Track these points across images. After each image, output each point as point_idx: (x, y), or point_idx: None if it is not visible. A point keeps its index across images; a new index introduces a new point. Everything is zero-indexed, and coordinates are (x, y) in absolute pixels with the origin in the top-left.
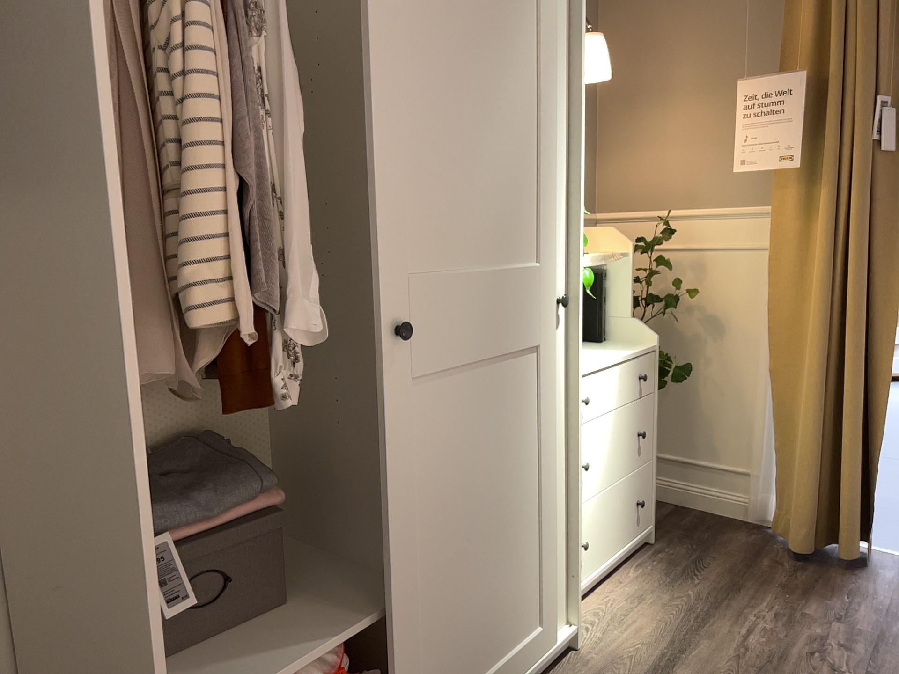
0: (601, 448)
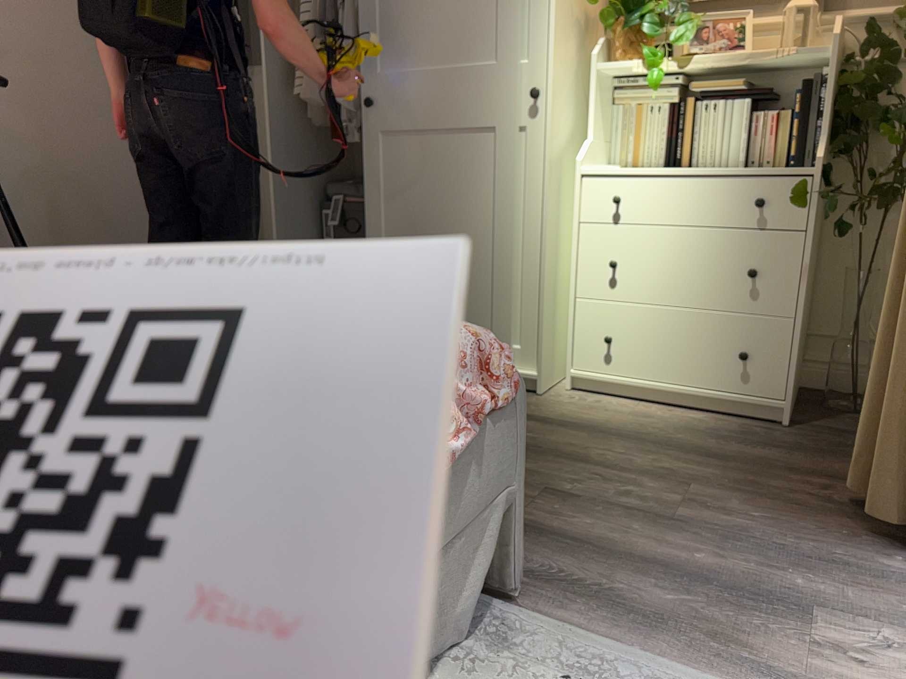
0: (653, 258)
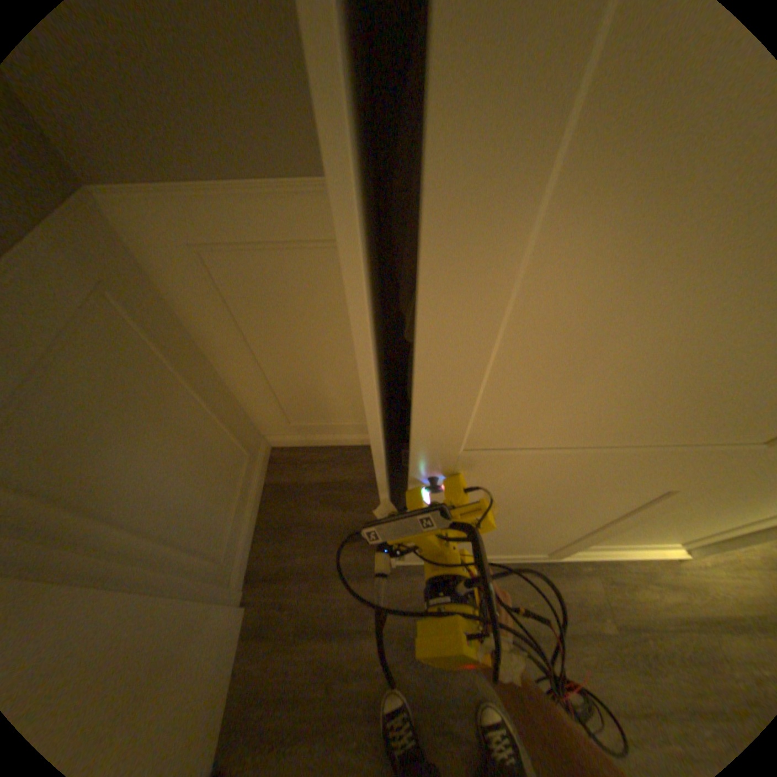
0: None
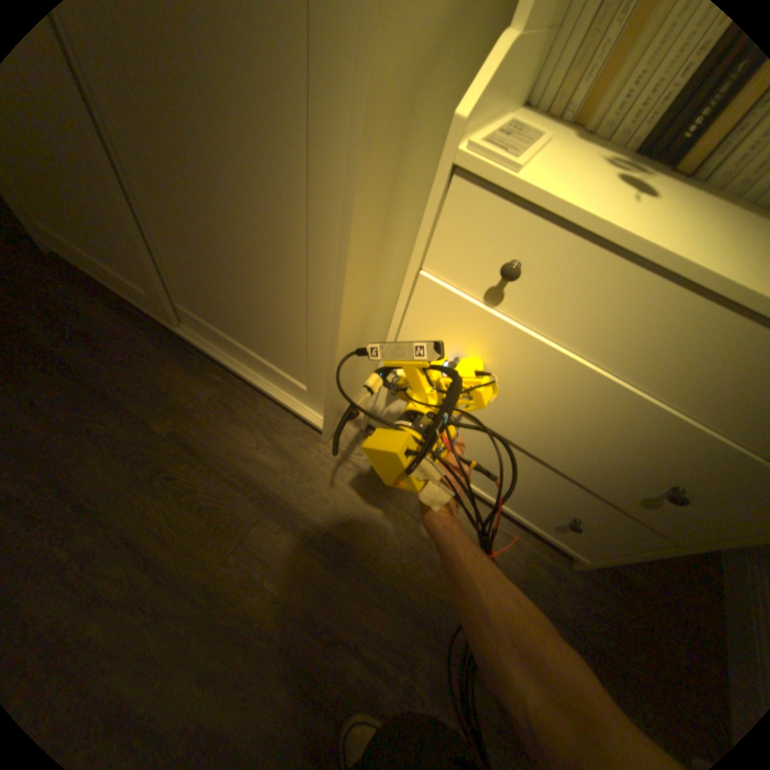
0: (526, 384)
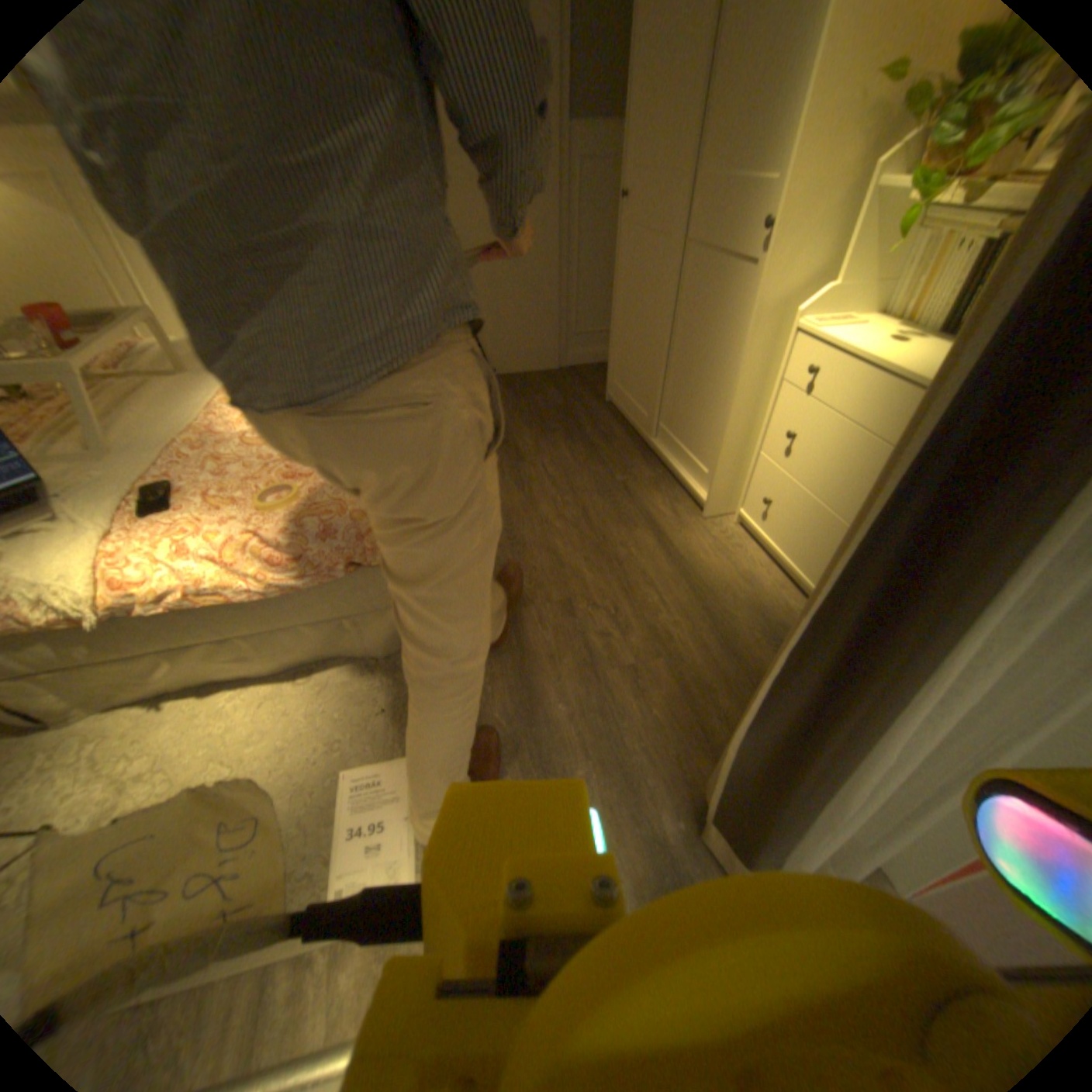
0: (825, 444)
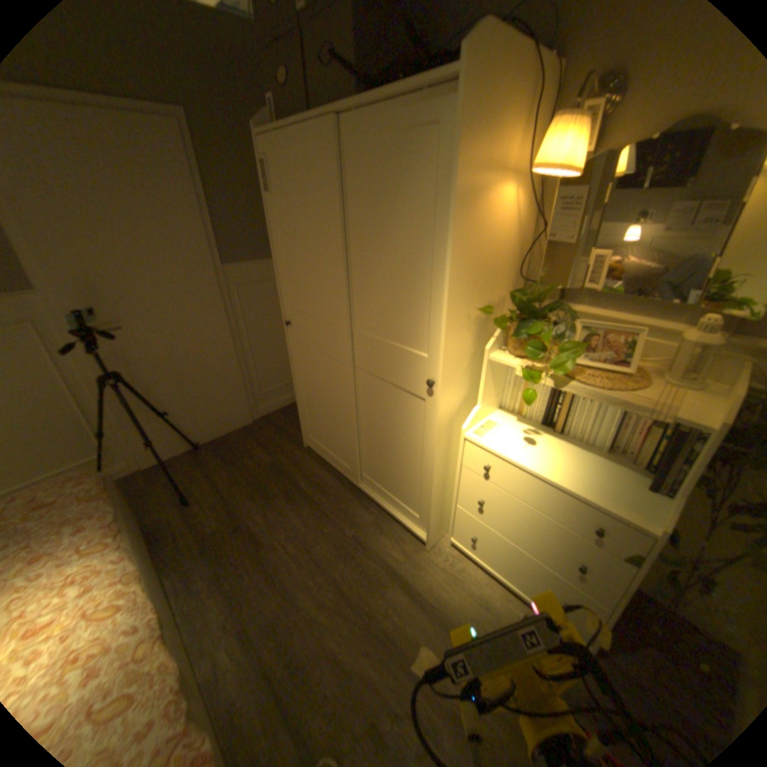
0: (509, 513)
